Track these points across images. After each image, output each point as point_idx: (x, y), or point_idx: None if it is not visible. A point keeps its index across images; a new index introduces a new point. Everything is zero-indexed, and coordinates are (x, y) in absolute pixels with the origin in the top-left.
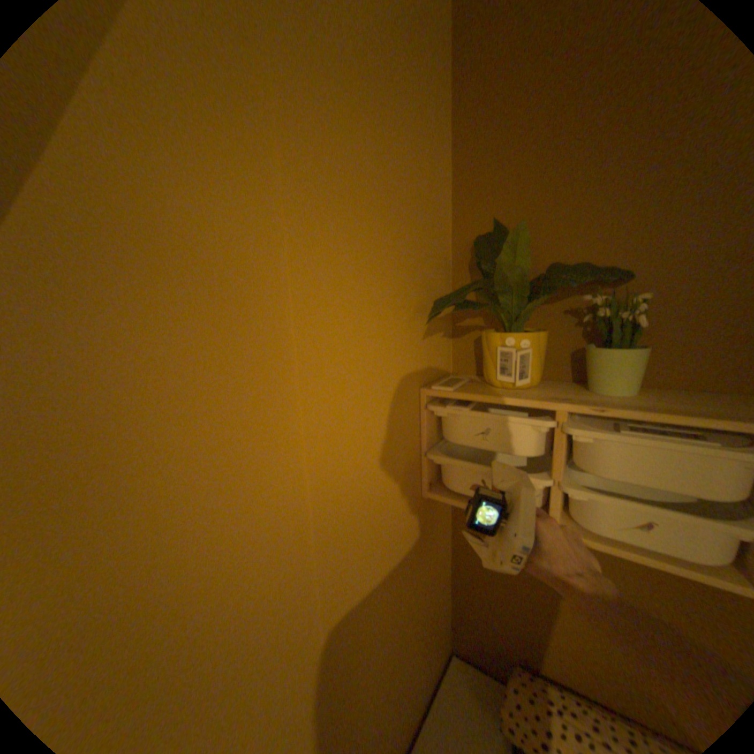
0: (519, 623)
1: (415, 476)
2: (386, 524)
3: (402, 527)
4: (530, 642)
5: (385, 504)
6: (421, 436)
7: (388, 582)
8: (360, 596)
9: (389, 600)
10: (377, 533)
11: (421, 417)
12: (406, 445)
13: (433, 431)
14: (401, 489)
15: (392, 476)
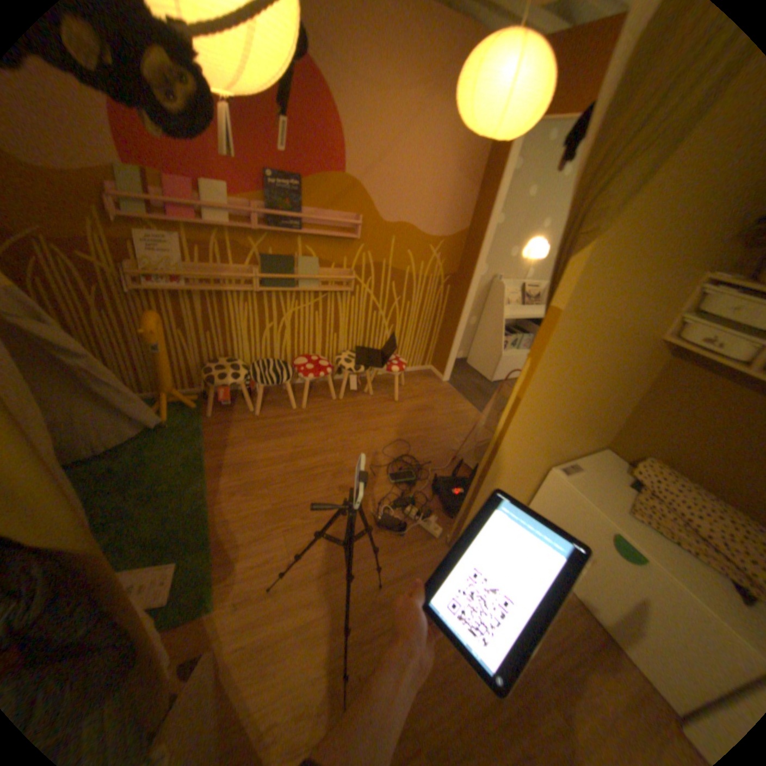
0: (673, 440)
1: (668, 323)
2: (644, 336)
3: (646, 345)
4: (673, 452)
5: (651, 325)
6: (687, 302)
7: (625, 366)
8: (618, 358)
9: (619, 376)
10: (640, 336)
11: (694, 290)
12: (677, 301)
13: (694, 303)
14: (659, 324)
15: (662, 313)
